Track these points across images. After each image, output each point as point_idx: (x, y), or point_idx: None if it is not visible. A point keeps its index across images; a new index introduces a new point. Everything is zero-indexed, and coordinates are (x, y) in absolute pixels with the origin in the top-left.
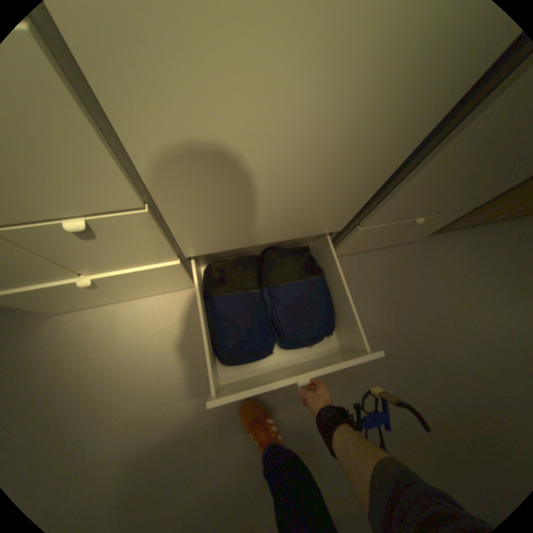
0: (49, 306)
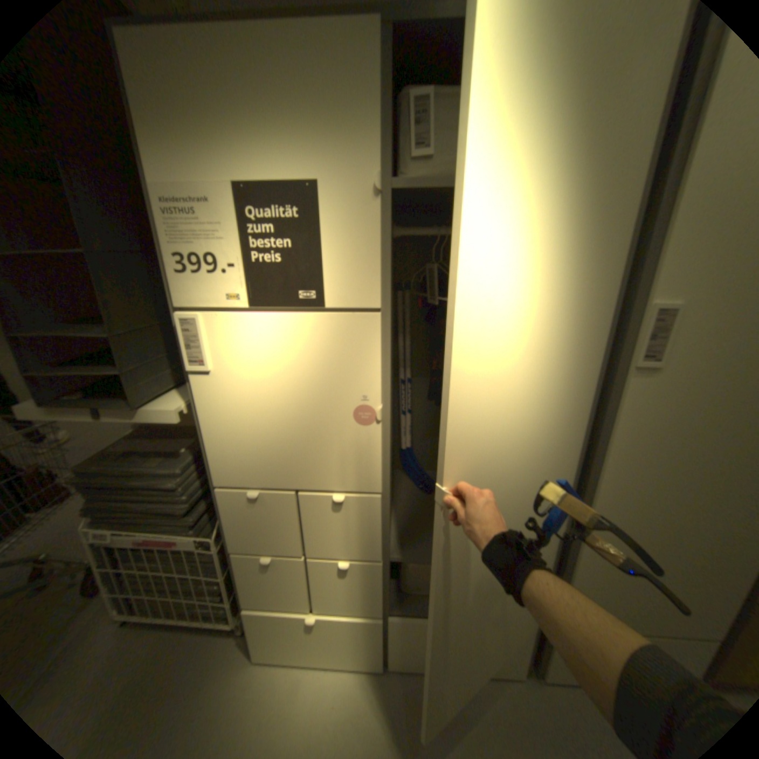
0: (258, 649)
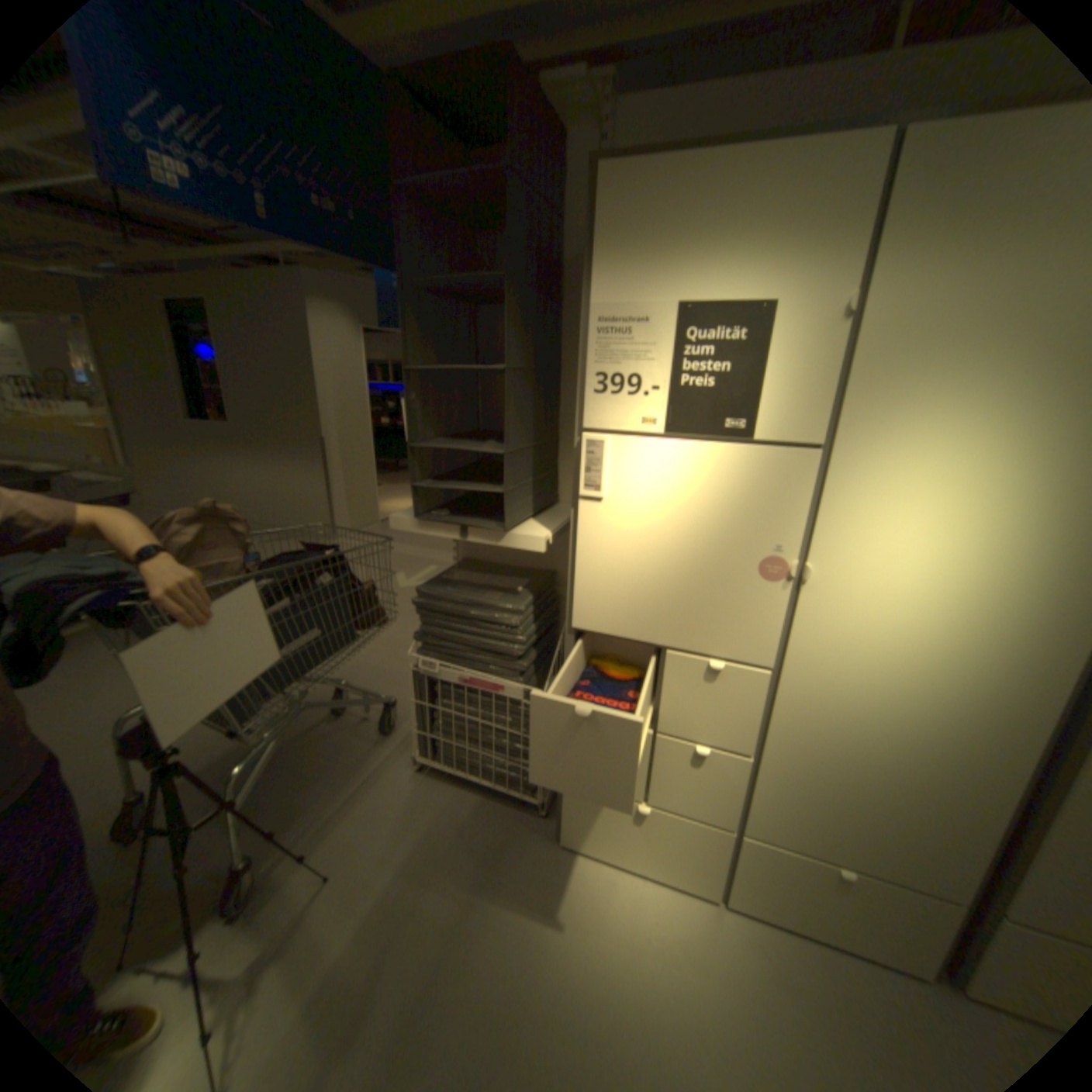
0: (572, 834)
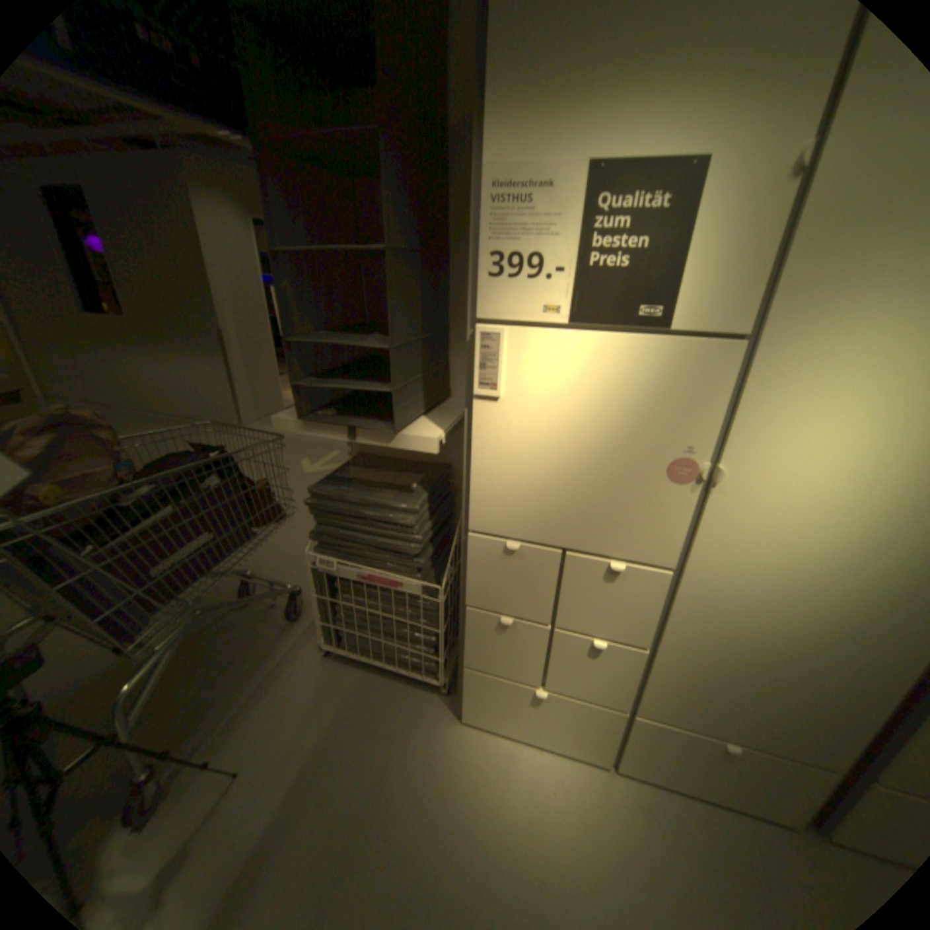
0: (473, 713)
